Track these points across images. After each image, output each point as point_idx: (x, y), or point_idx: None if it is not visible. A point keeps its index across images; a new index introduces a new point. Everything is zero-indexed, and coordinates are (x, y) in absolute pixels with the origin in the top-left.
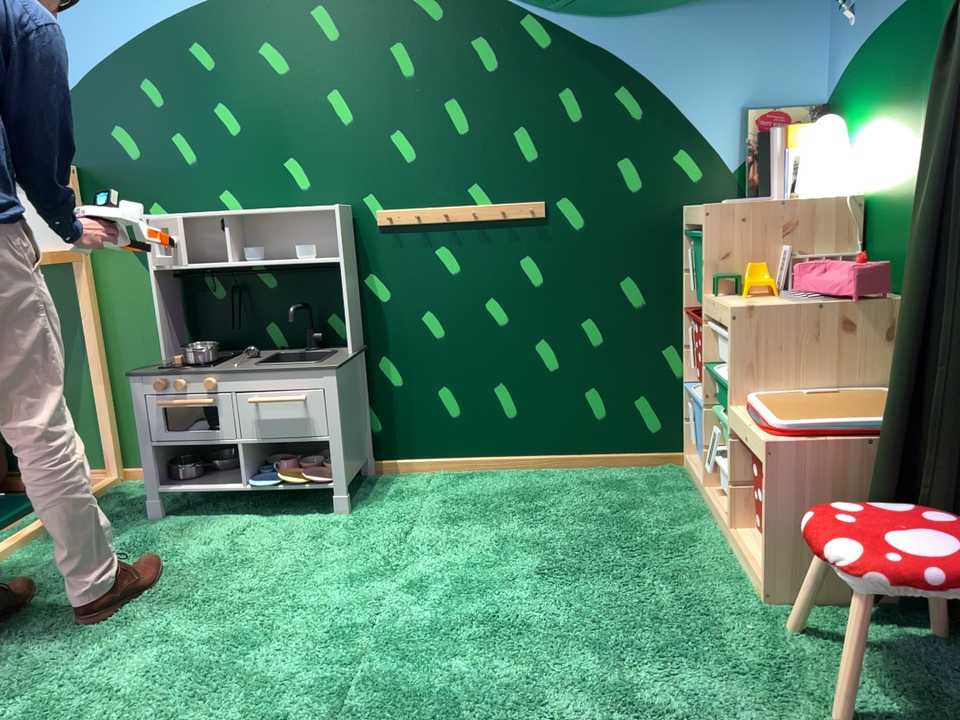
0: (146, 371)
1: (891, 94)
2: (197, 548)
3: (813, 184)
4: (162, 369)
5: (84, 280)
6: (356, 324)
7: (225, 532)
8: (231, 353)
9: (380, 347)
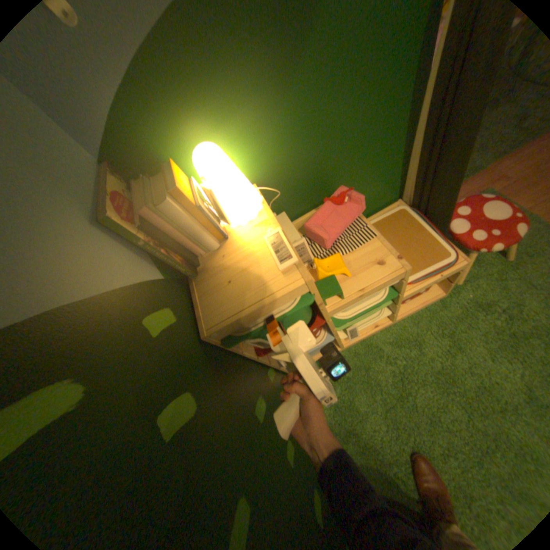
0: None
1: (249, 82)
2: None
3: (250, 200)
4: None
5: None
6: None
7: None
8: None
9: None
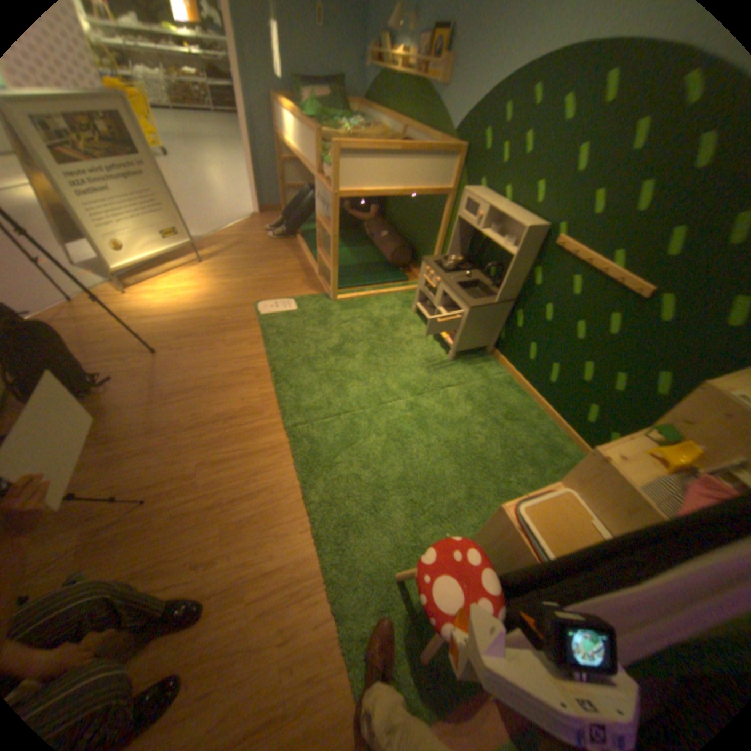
0: (427, 261)
1: None
2: (402, 334)
3: None
4: (433, 263)
5: (447, 204)
6: (518, 288)
7: (416, 335)
8: (470, 268)
9: (521, 306)
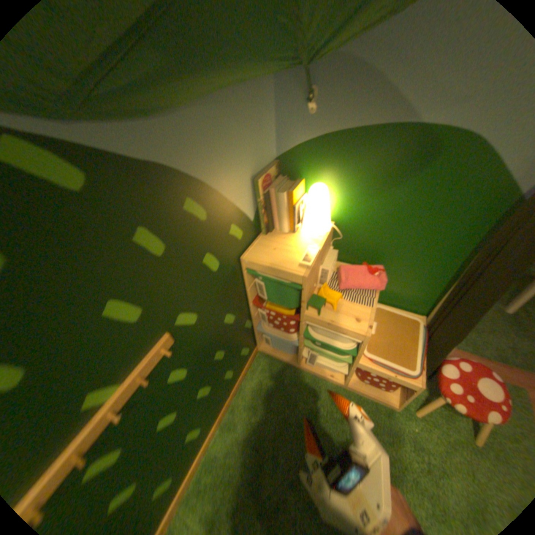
0: None
1: (367, 176)
2: None
3: (321, 226)
4: None
5: None
6: None
7: None
8: None
9: None
